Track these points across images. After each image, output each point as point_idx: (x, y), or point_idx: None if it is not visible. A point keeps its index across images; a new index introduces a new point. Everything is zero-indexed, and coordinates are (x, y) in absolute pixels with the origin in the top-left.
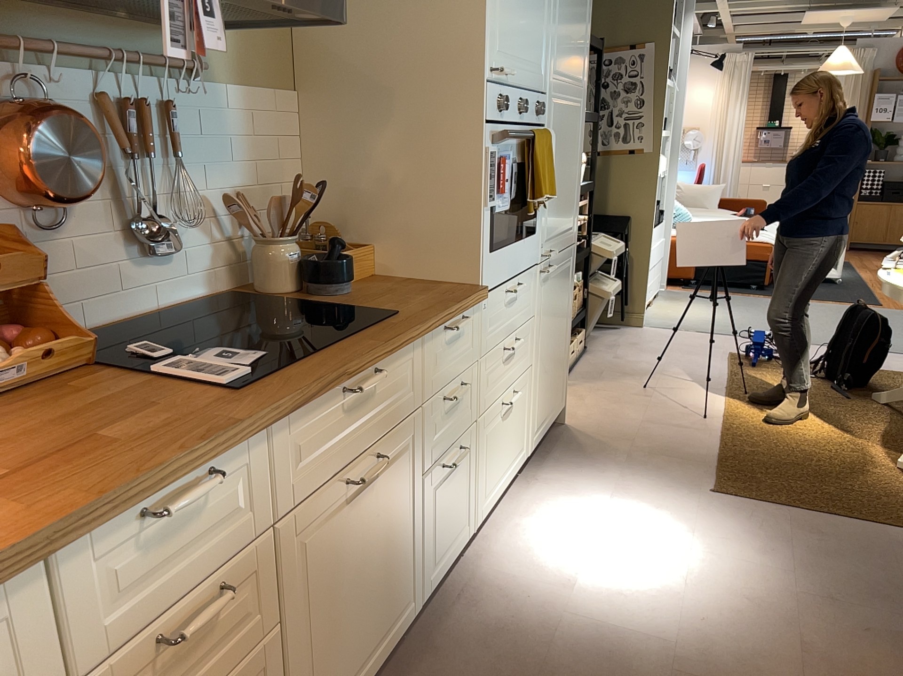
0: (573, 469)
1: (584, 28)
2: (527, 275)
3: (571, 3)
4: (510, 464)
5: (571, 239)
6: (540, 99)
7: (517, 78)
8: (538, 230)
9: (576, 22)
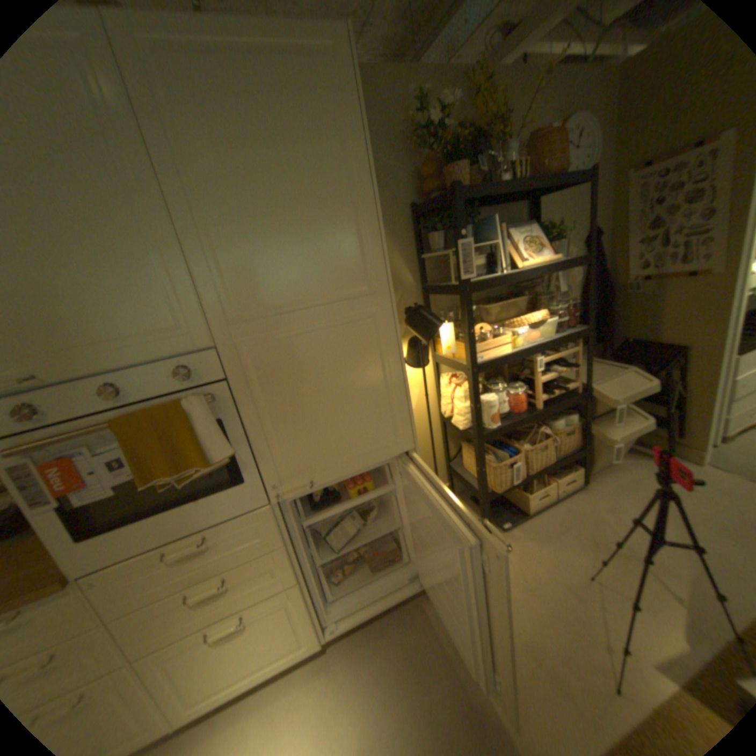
0: (370, 681)
1: (344, 224)
2: (233, 525)
3: (260, 217)
4: (261, 668)
5: (388, 452)
6: (185, 360)
7: (74, 368)
8: (249, 480)
9: (296, 231)
